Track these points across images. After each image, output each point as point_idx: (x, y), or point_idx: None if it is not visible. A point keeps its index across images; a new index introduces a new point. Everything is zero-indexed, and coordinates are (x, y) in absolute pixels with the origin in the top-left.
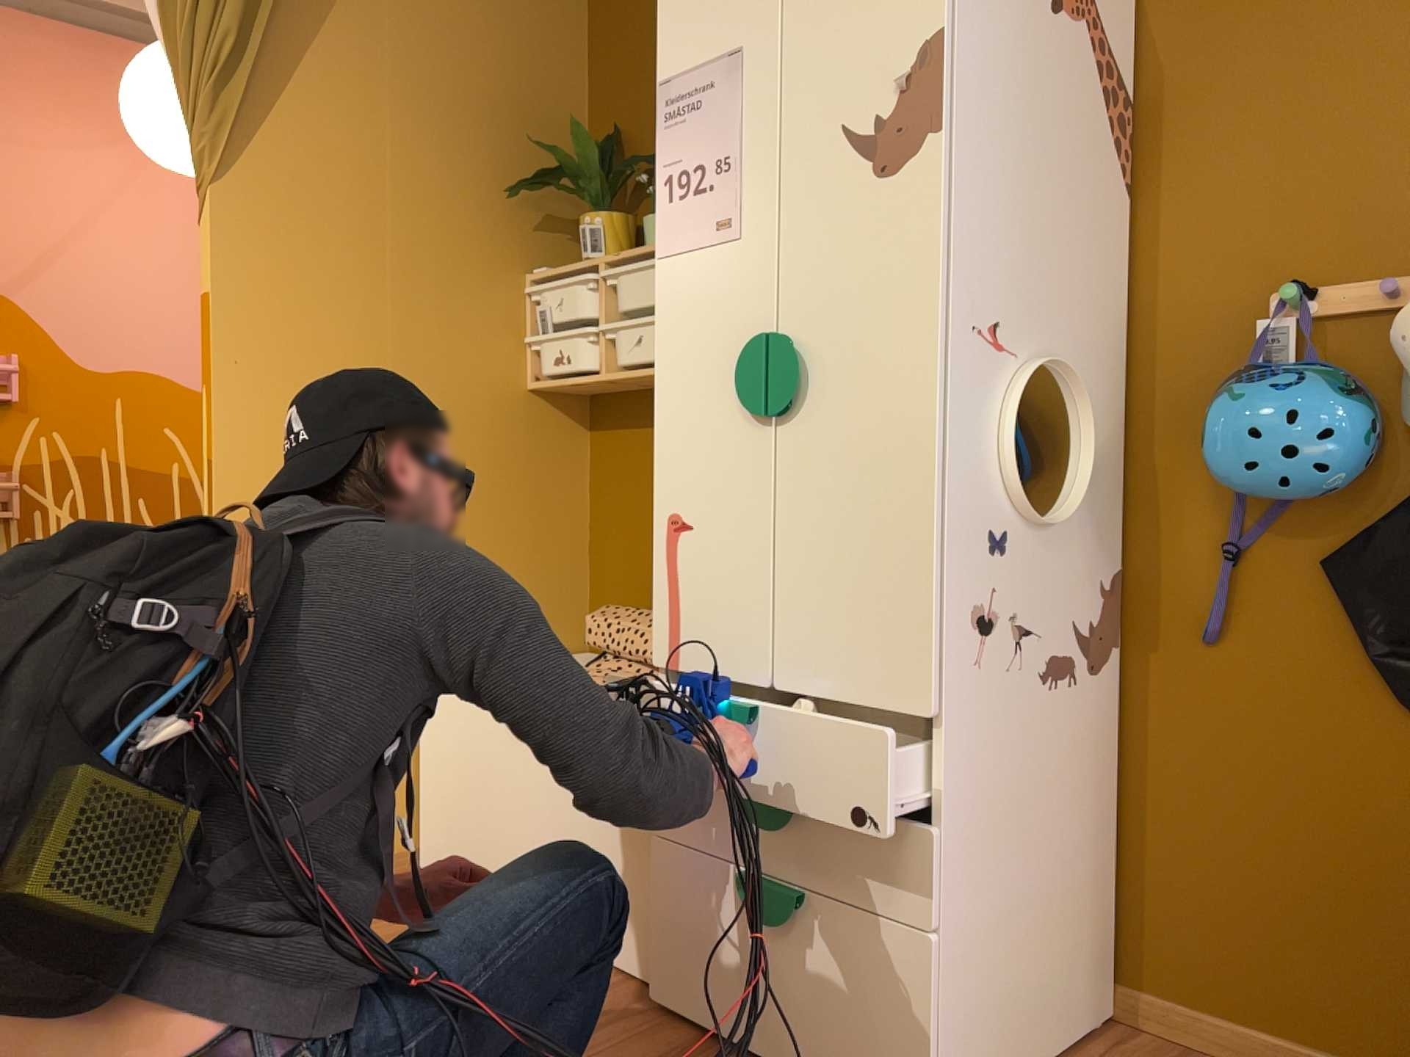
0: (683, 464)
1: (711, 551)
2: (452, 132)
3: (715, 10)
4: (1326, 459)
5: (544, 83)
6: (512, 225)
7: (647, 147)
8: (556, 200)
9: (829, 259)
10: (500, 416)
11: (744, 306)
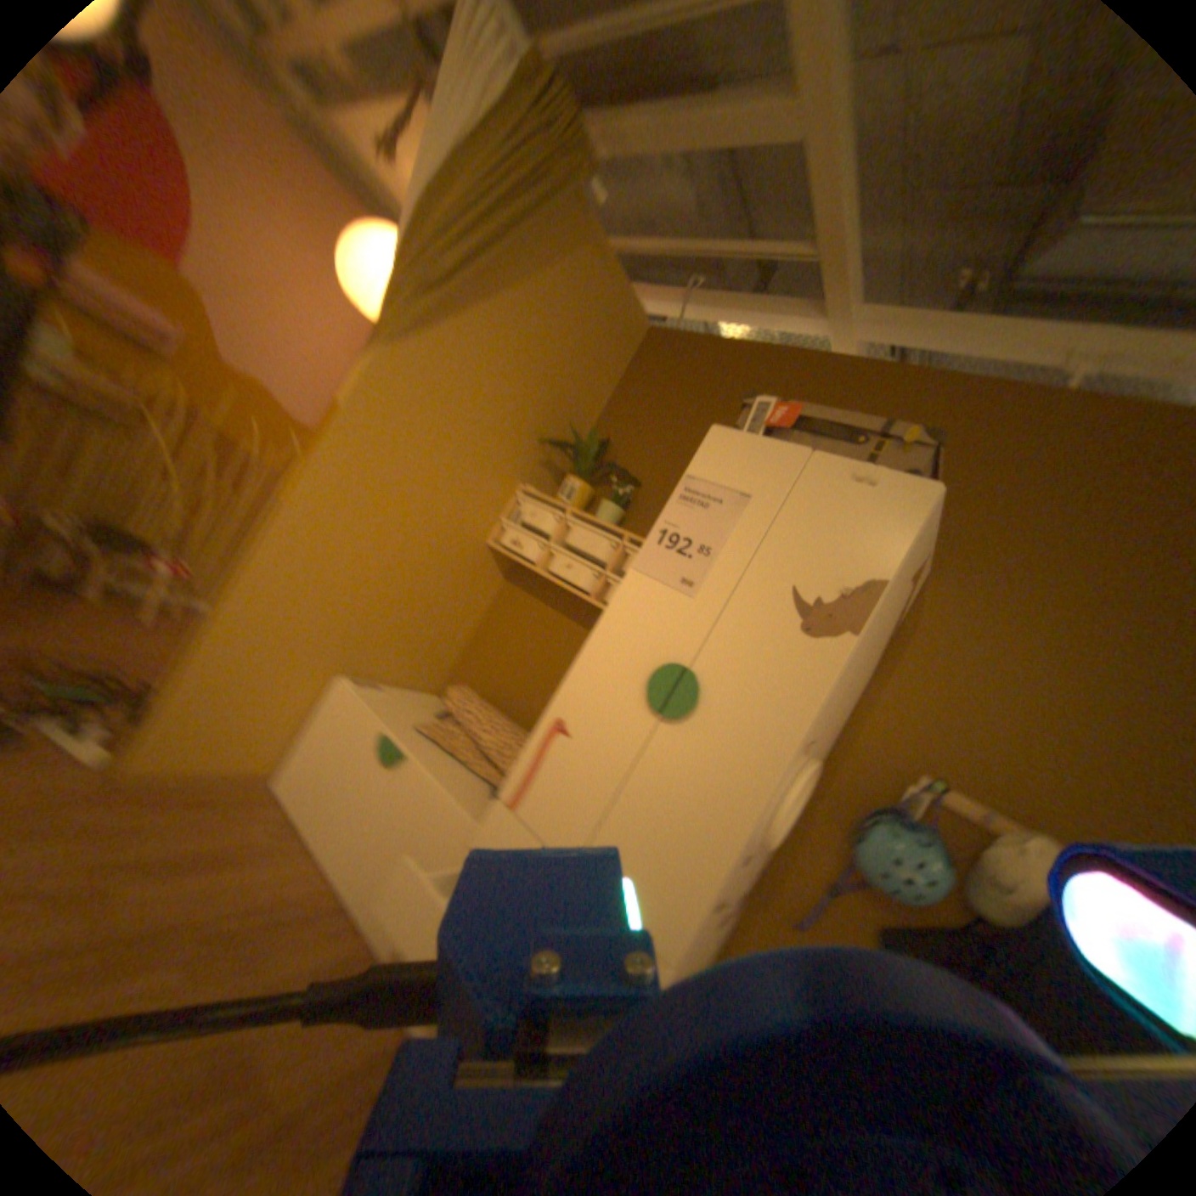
0: (585, 698)
1: (576, 762)
2: (528, 395)
3: (744, 463)
4: (926, 895)
5: (586, 395)
6: (529, 459)
7: (621, 462)
8: (557, 457)
9: (745, 654)
10: (466, 556)
11: (674, 640)
